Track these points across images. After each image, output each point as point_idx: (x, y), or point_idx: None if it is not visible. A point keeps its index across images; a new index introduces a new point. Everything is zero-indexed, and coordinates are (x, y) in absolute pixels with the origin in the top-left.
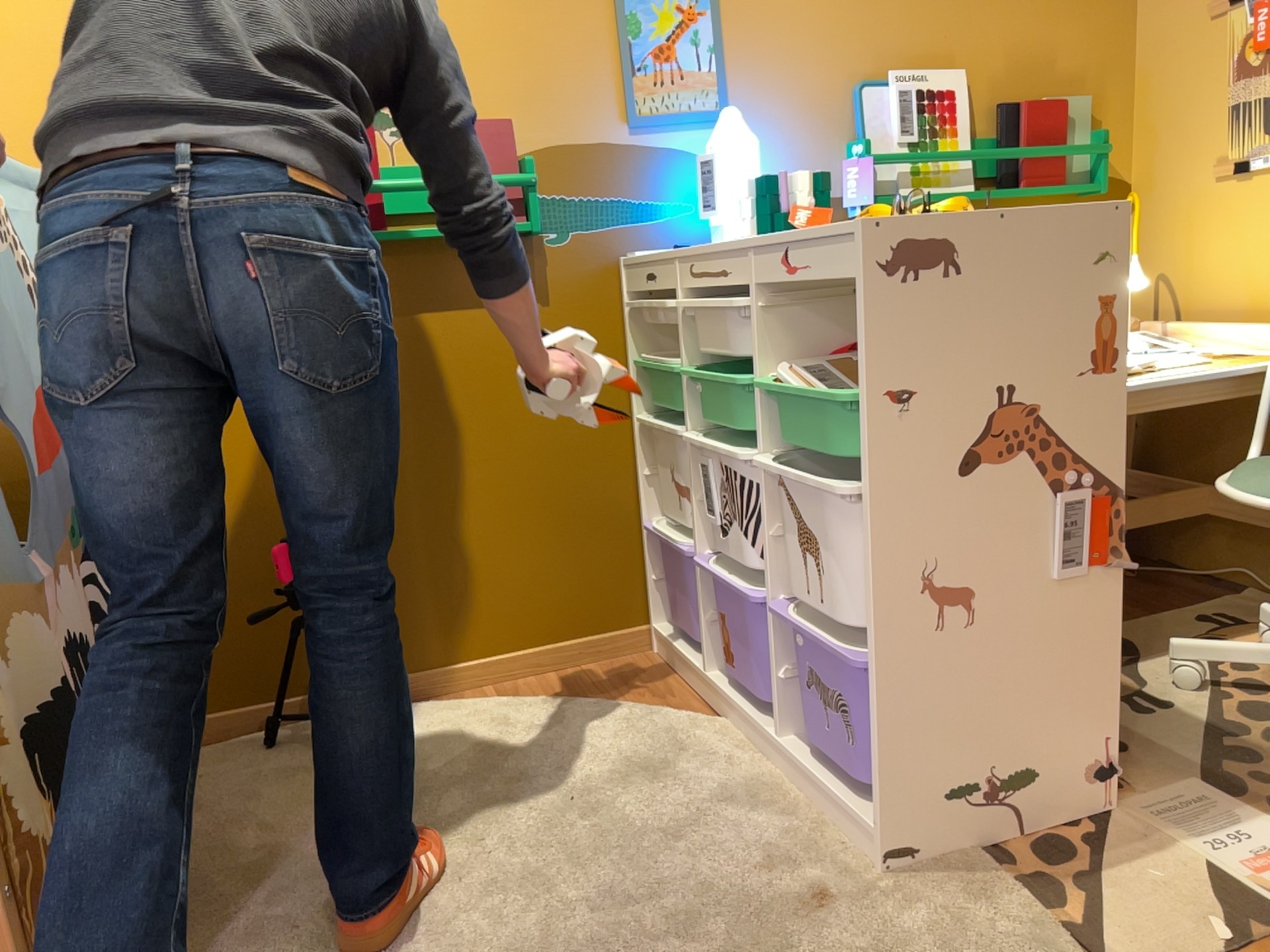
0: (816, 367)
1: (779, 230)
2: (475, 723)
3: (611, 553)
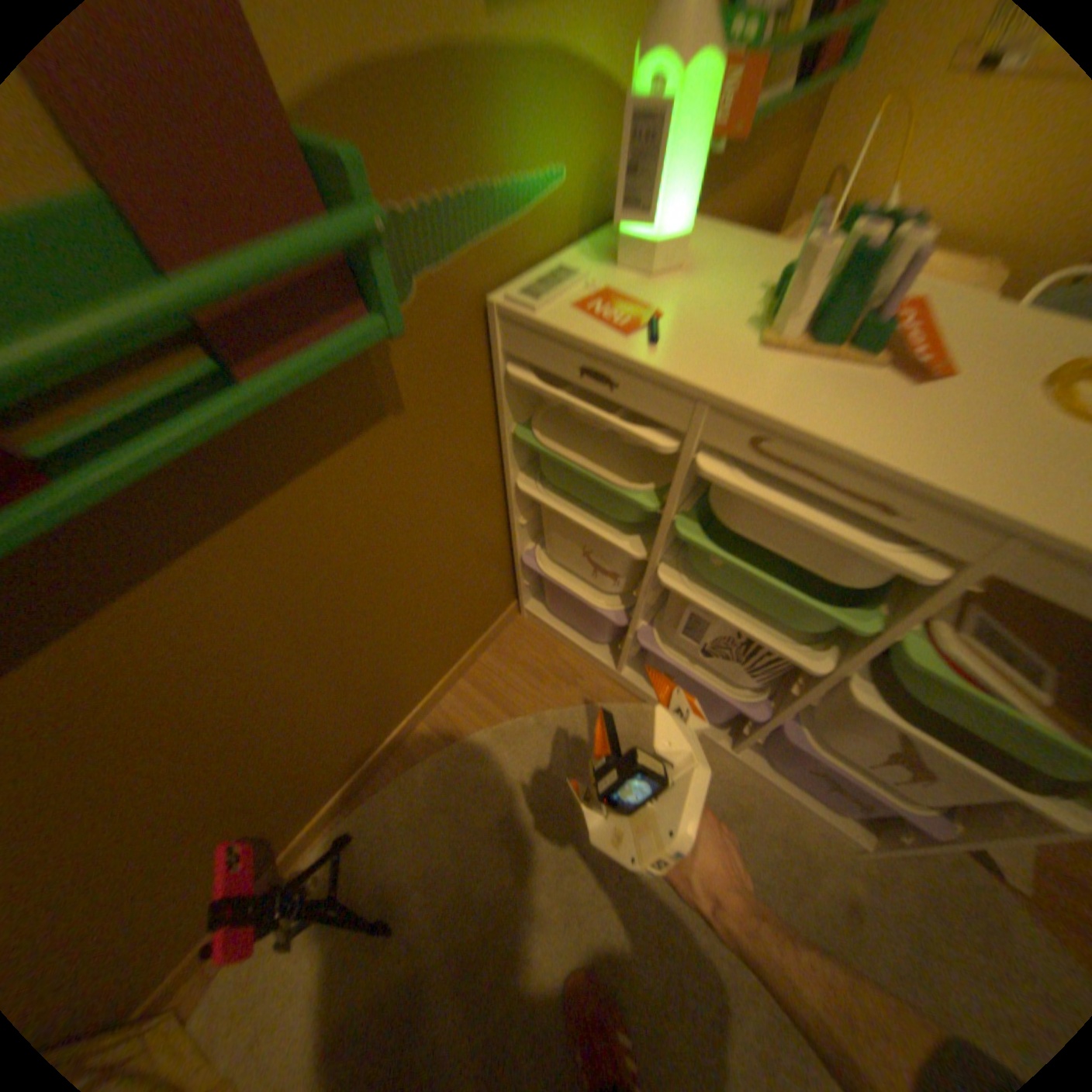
0: (983, 624)
1: (875, 351)
2: (462, 799)
3: (491, 584)
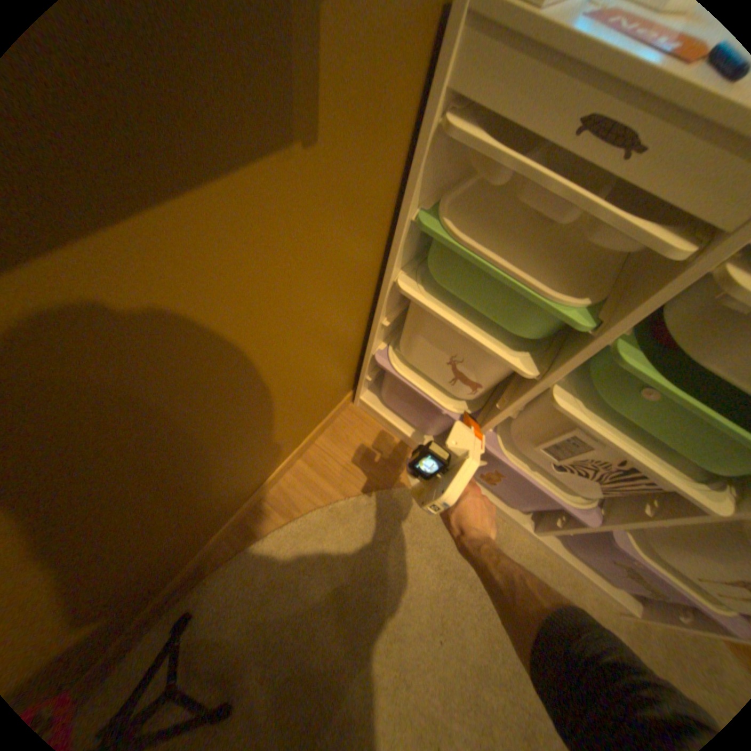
0: None
1: None
2: (301, 575)
3: (339, 378)
